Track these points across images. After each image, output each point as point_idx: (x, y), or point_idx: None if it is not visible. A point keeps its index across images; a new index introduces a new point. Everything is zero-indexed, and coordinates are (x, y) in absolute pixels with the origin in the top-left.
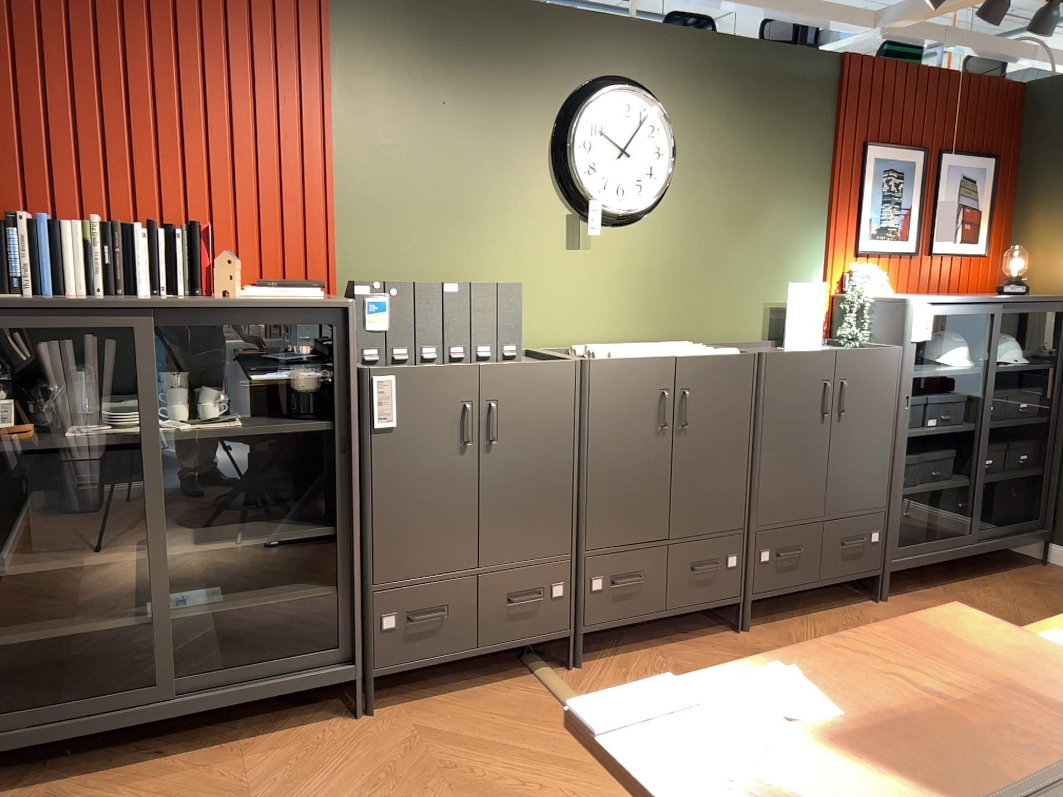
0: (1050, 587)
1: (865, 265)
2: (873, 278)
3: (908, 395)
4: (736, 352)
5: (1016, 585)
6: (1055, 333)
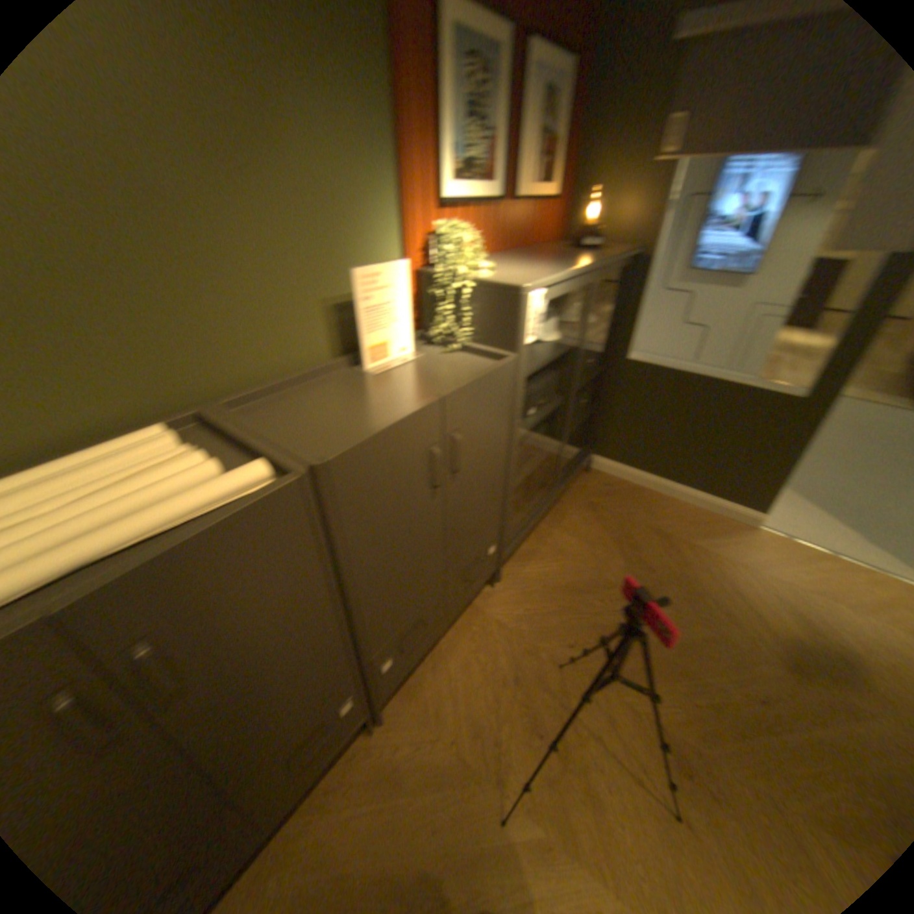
0: (602, 503)
1: (453, 220)
2: (467, 240)
3: (520, 406)
4: (264, 470)
5: (581, 509)
6: (616, 283)
